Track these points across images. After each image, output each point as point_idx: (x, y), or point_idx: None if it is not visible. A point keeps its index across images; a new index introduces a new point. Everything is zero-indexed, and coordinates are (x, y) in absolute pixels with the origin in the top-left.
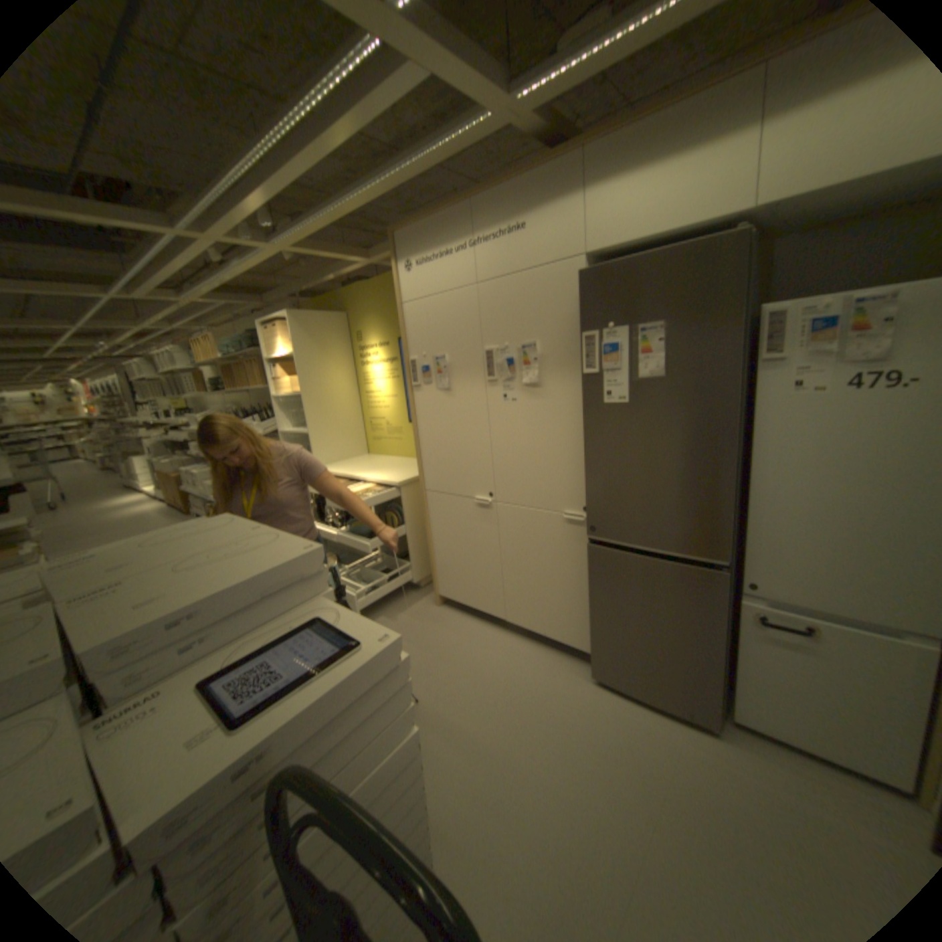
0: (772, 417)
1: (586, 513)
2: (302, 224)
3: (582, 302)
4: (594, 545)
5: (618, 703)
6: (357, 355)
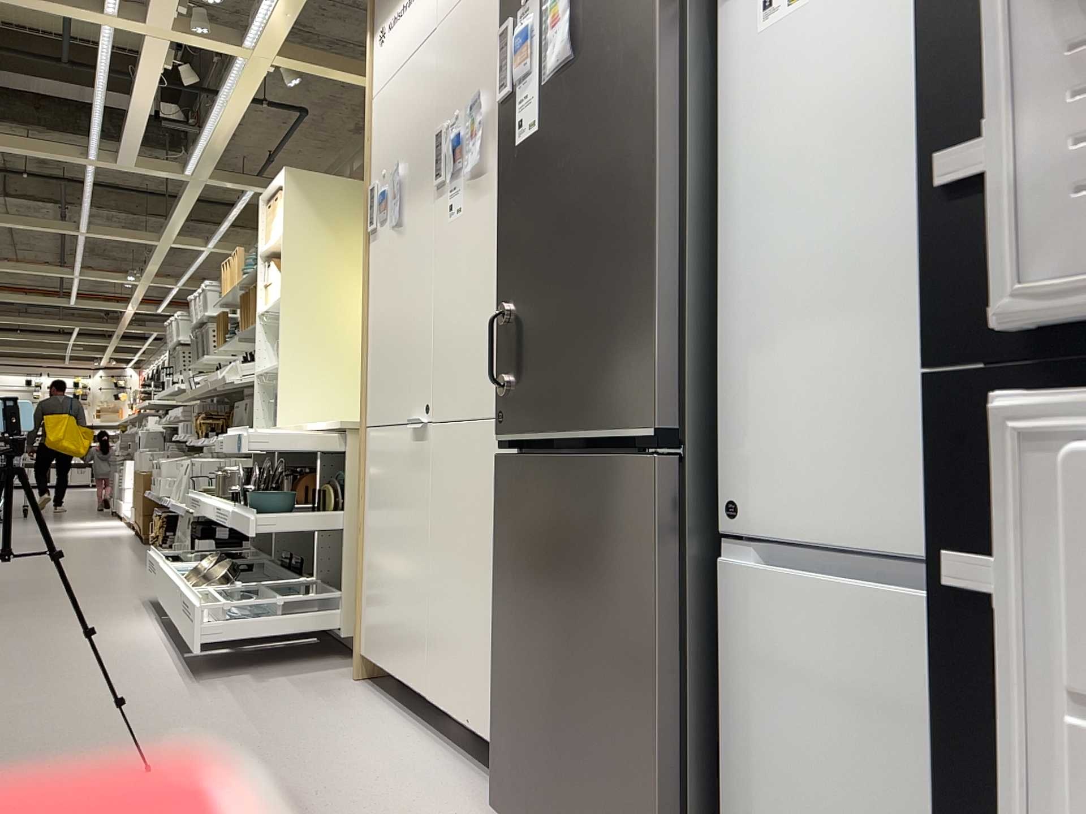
0: (742, 90)
1: (497, 386)
2: (274, 8)
3: None
4: (503, 458)
5: None
6: None
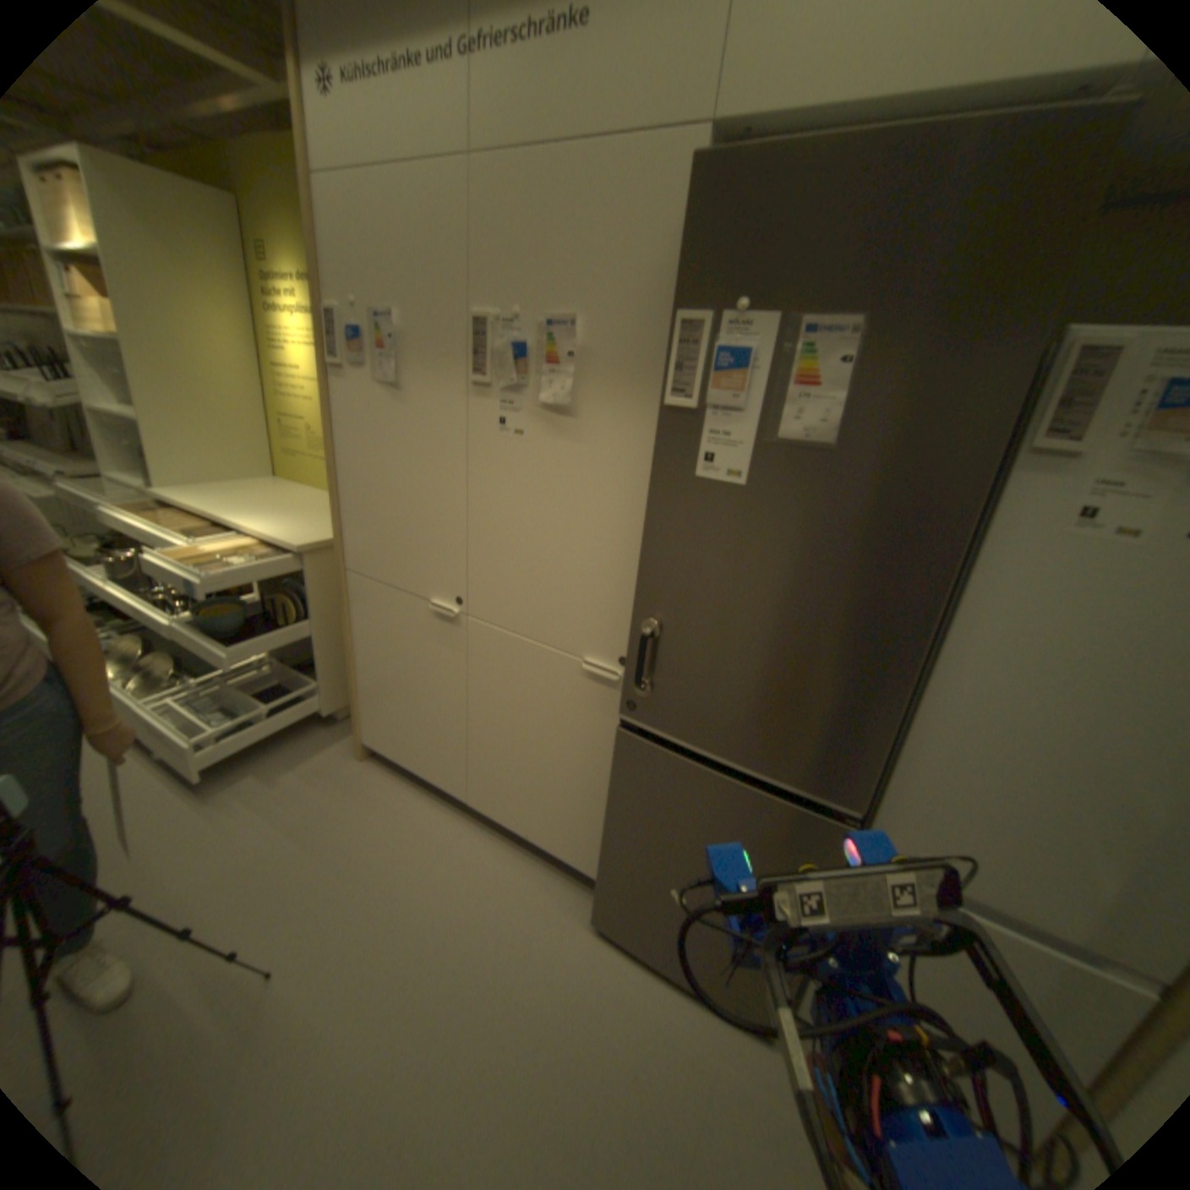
0: (1009, 567)
1: (623, 673)
2: None
3: (684, 242)
4: (627, 730)
5: (625, 970)
6: (255, 286)
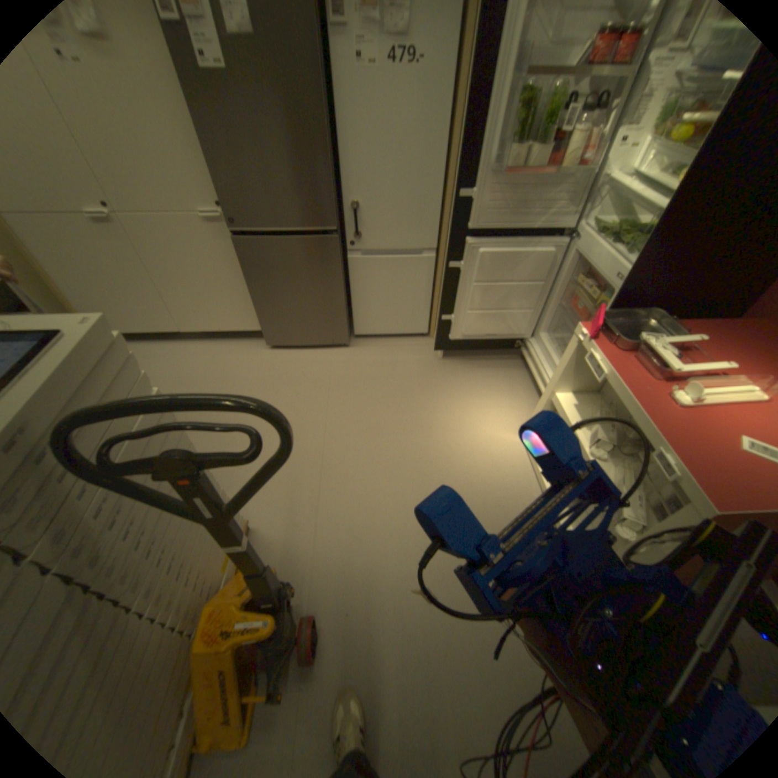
0: (344, 90)
1: (220, 205)
2: None
3: None
4: (236, 236)
5: (288, 352)
6: None
